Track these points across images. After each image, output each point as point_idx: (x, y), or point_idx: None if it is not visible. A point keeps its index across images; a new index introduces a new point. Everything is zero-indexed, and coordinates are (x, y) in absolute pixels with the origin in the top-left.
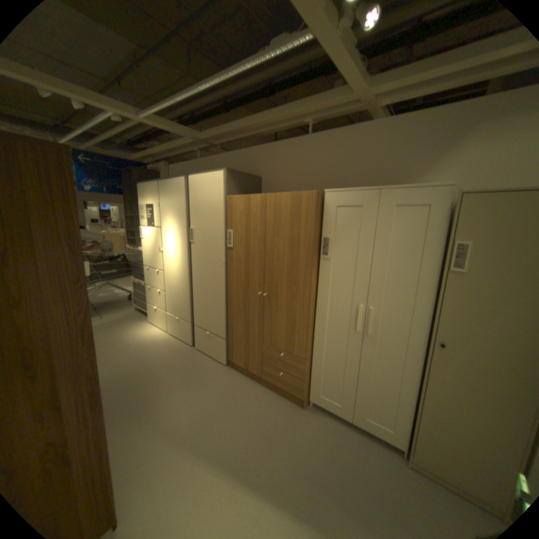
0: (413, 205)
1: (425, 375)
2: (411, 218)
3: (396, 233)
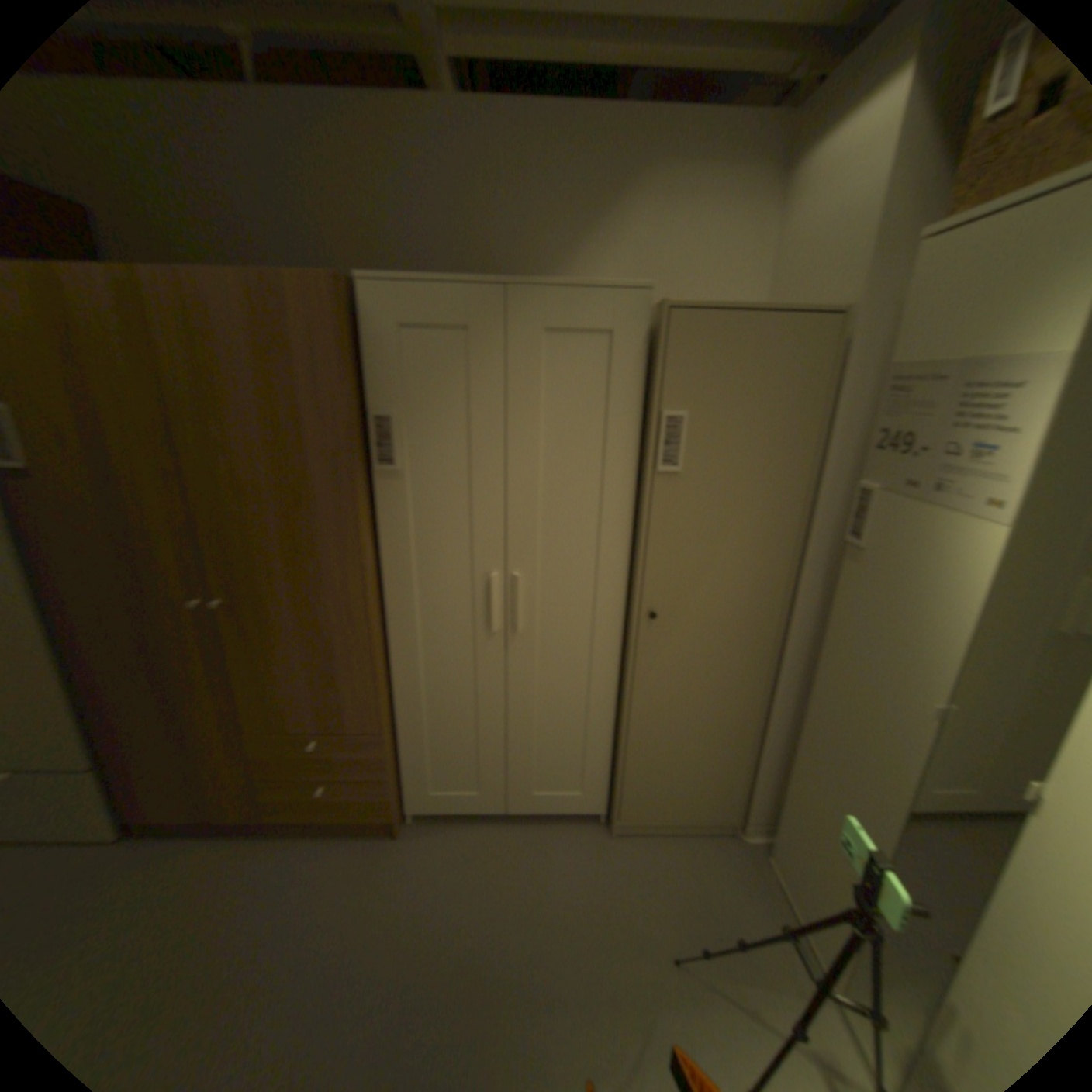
0: (577, 329)
1: (621, 675)
2: (575, 360)
3: (548, 397)
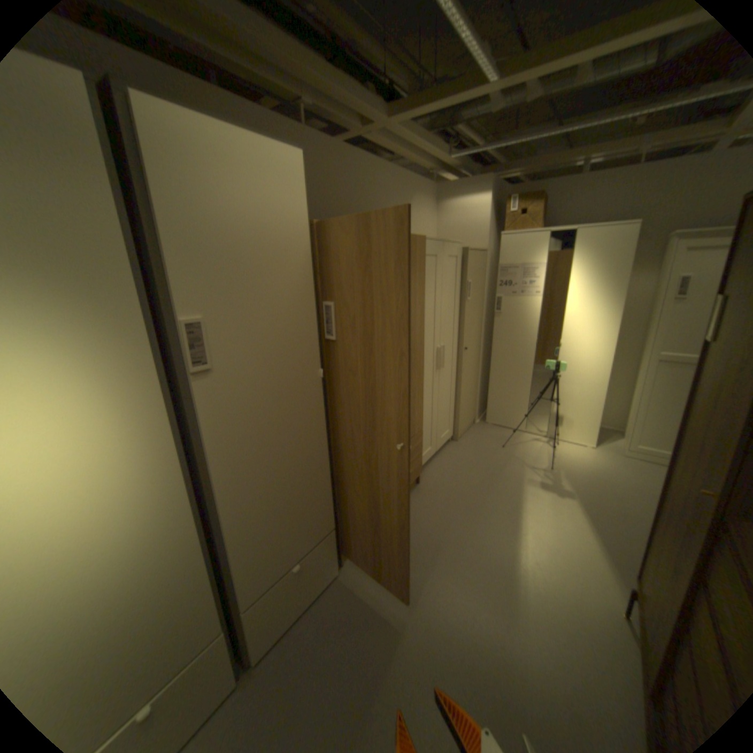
0: (452, 256)
1: (457, 376)
2: (452, 266)
3: (448, 279)
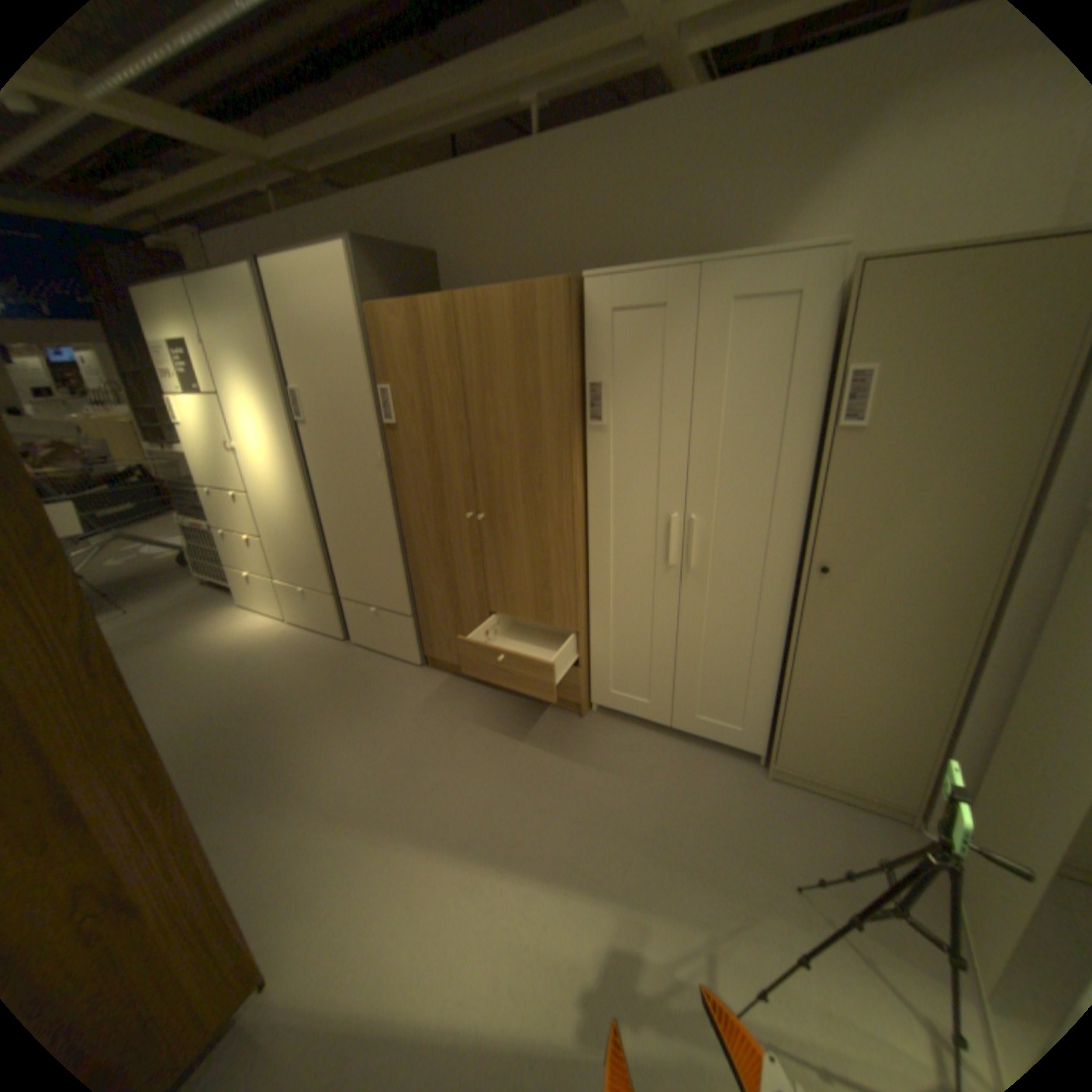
0: (769, 294)
1: (793, 626)
2: (766, 323)
3: (737, 359)
